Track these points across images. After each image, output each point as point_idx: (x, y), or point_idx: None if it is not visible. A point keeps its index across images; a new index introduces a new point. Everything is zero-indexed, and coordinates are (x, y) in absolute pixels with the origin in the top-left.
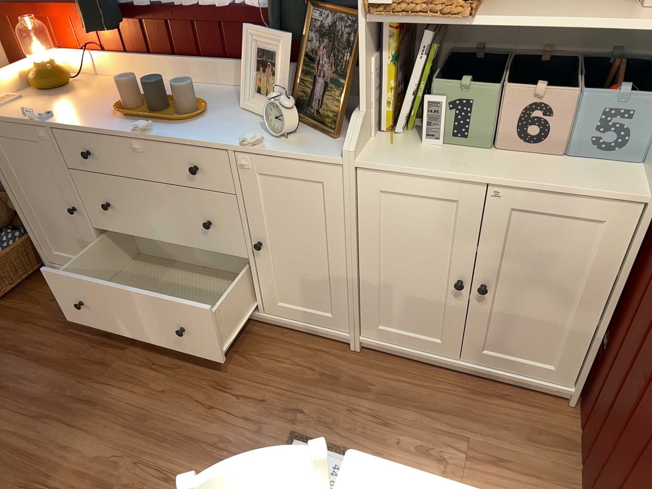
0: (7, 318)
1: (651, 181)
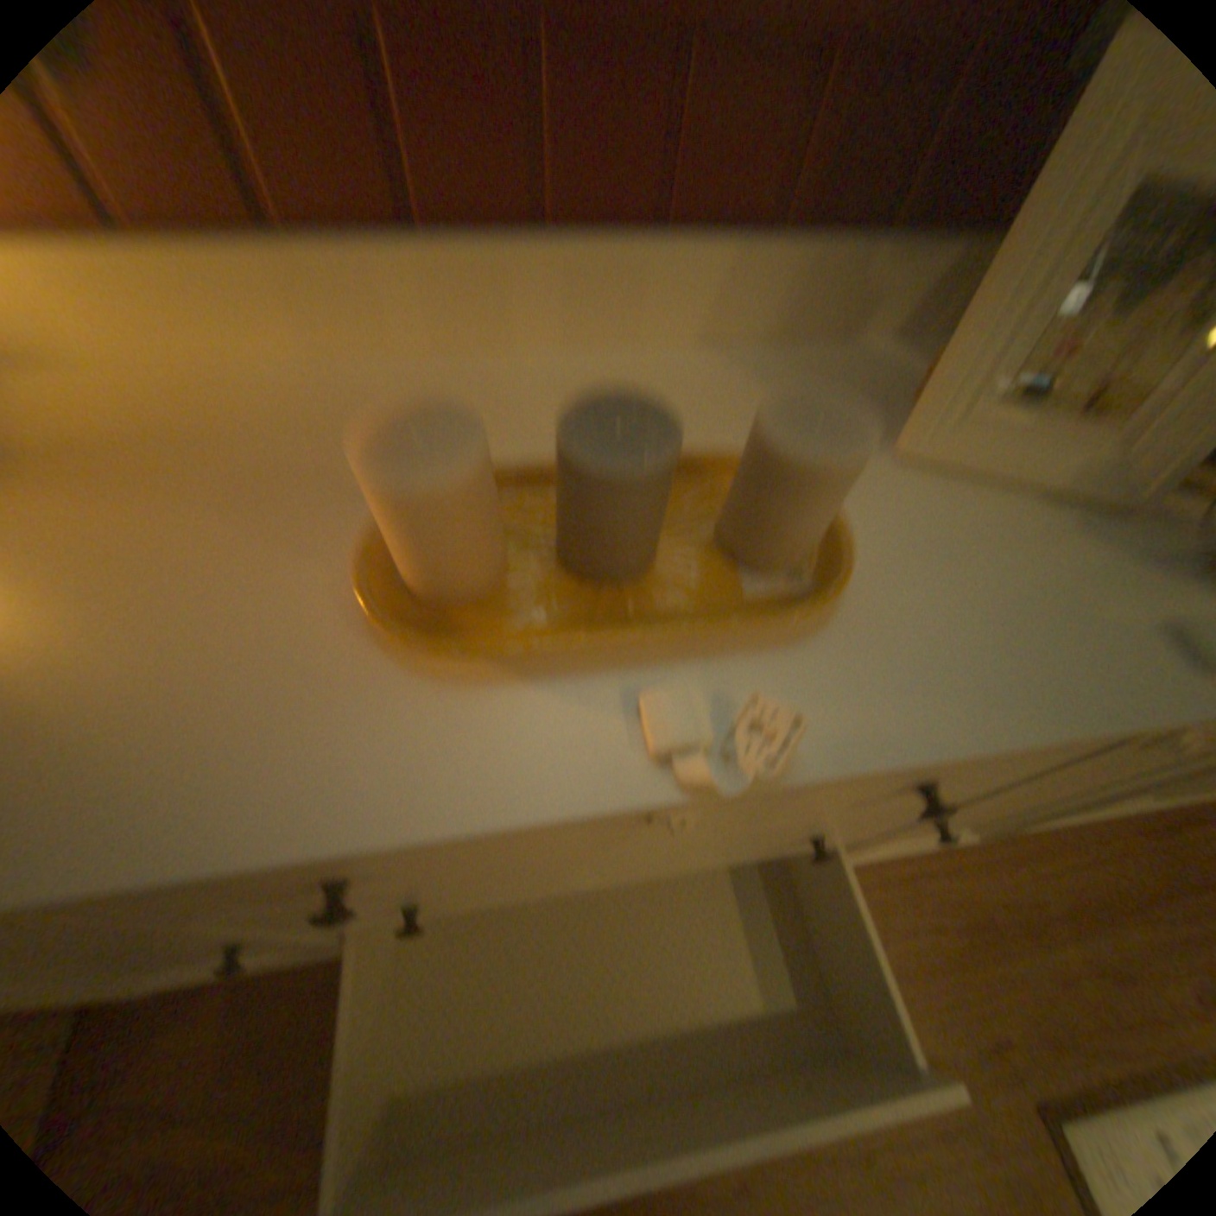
0: None
1: None
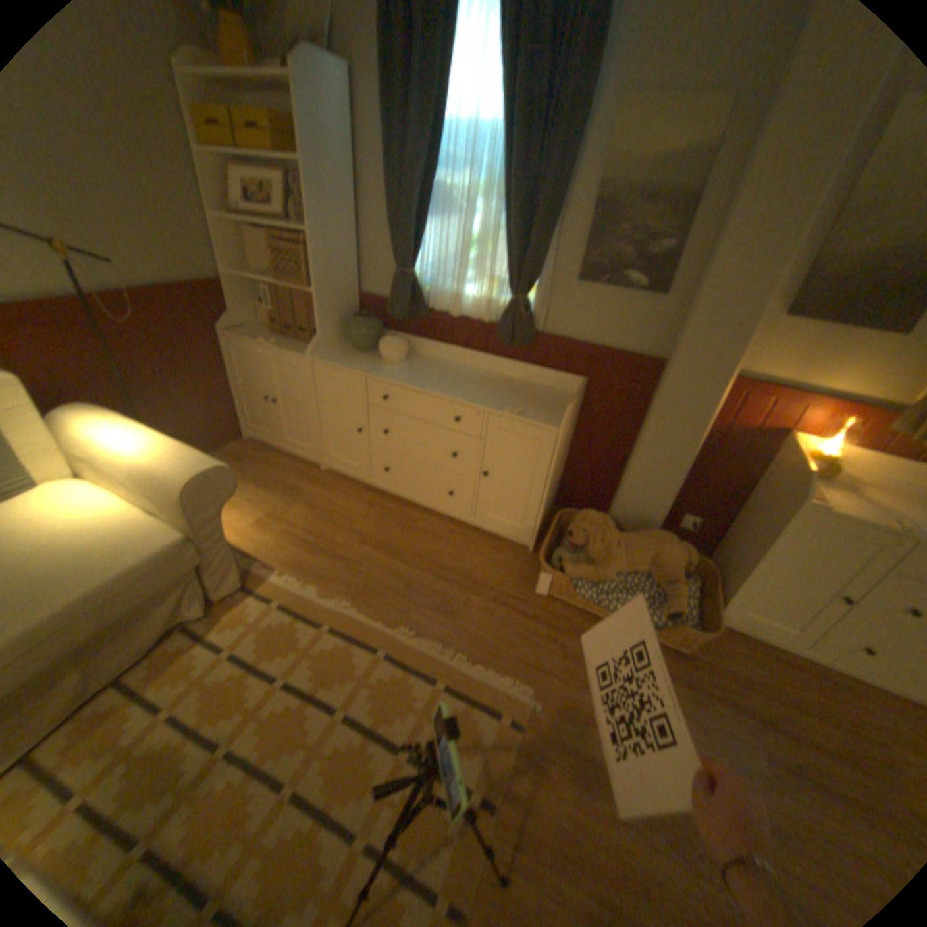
0: (721, 679)
1: None
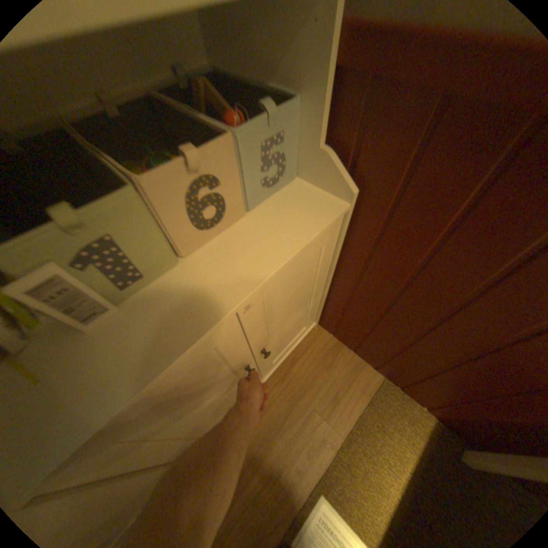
0: None
1: (331, 191)
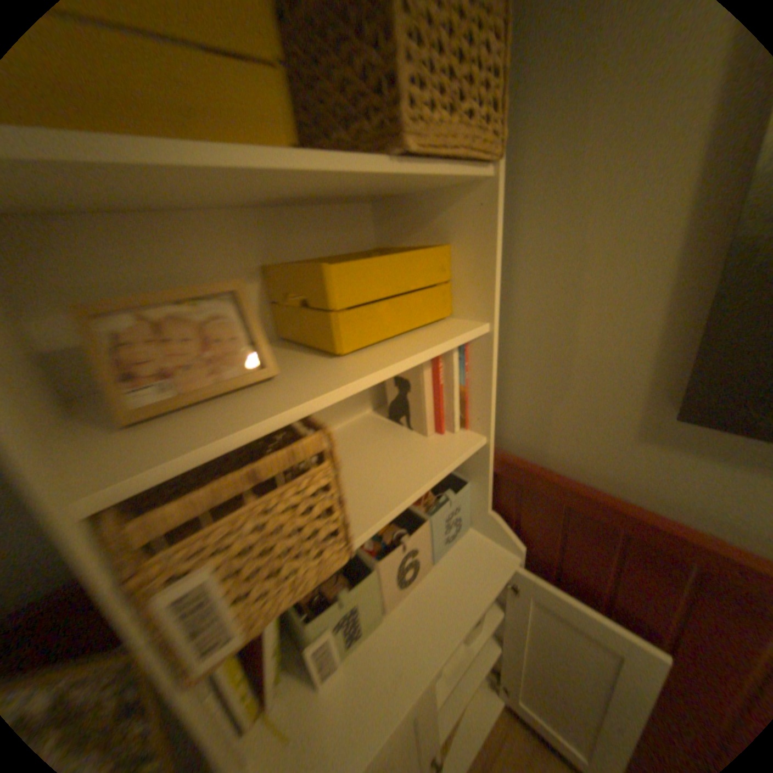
0: None
1: (502, 545)
